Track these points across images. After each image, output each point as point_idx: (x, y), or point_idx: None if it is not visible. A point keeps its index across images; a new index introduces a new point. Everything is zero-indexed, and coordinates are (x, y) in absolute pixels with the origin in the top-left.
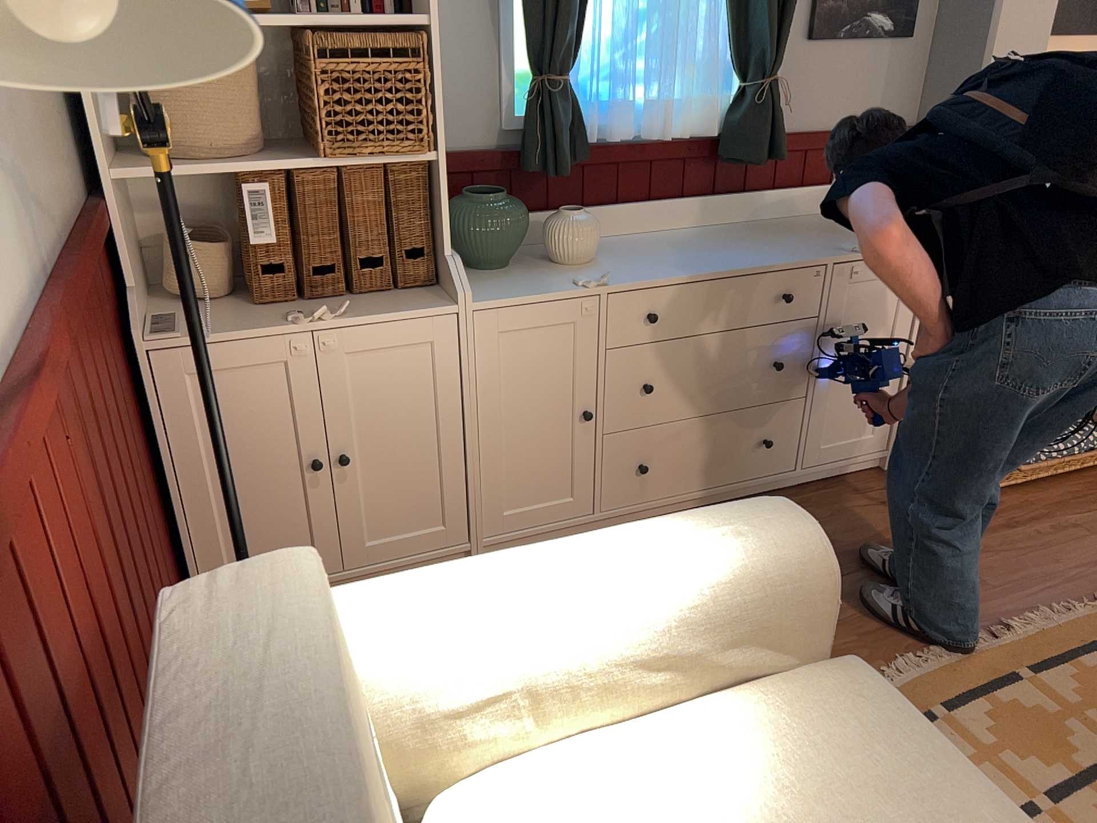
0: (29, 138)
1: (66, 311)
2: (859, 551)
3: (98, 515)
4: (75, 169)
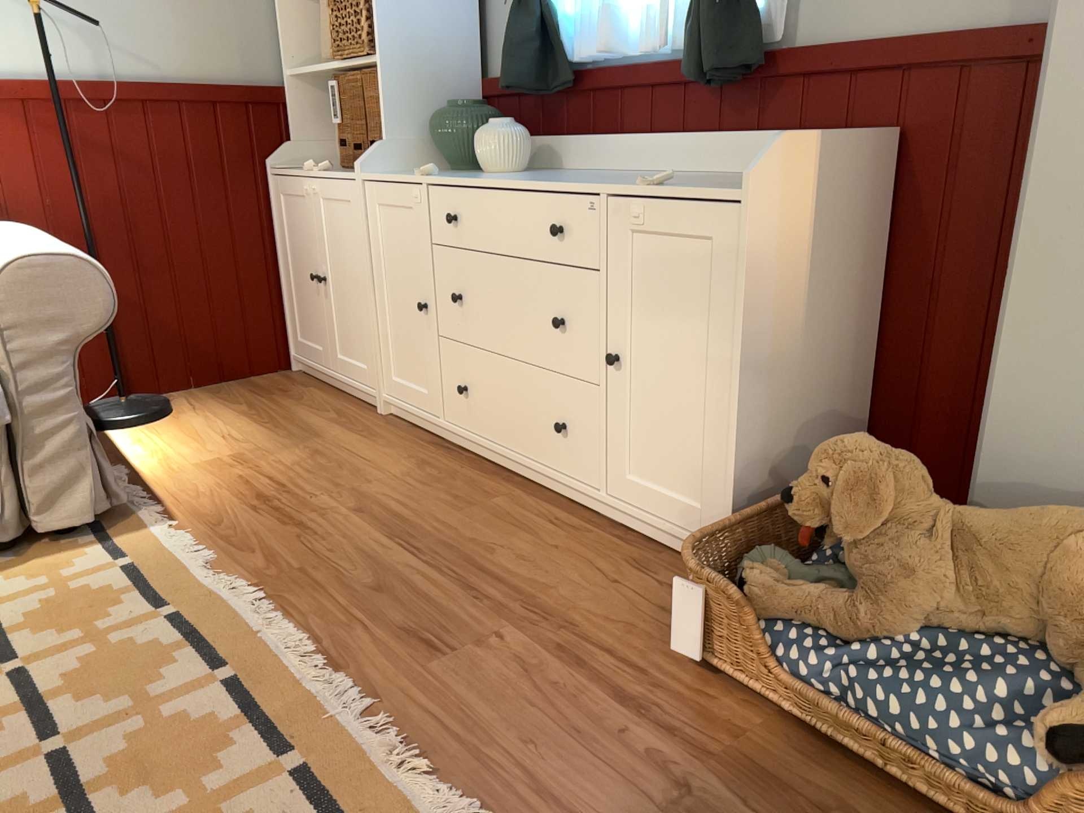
0: (157, 30)
1: (87, 94)
2: (477, 566)
3: (89, 194)
4: (267, 68)
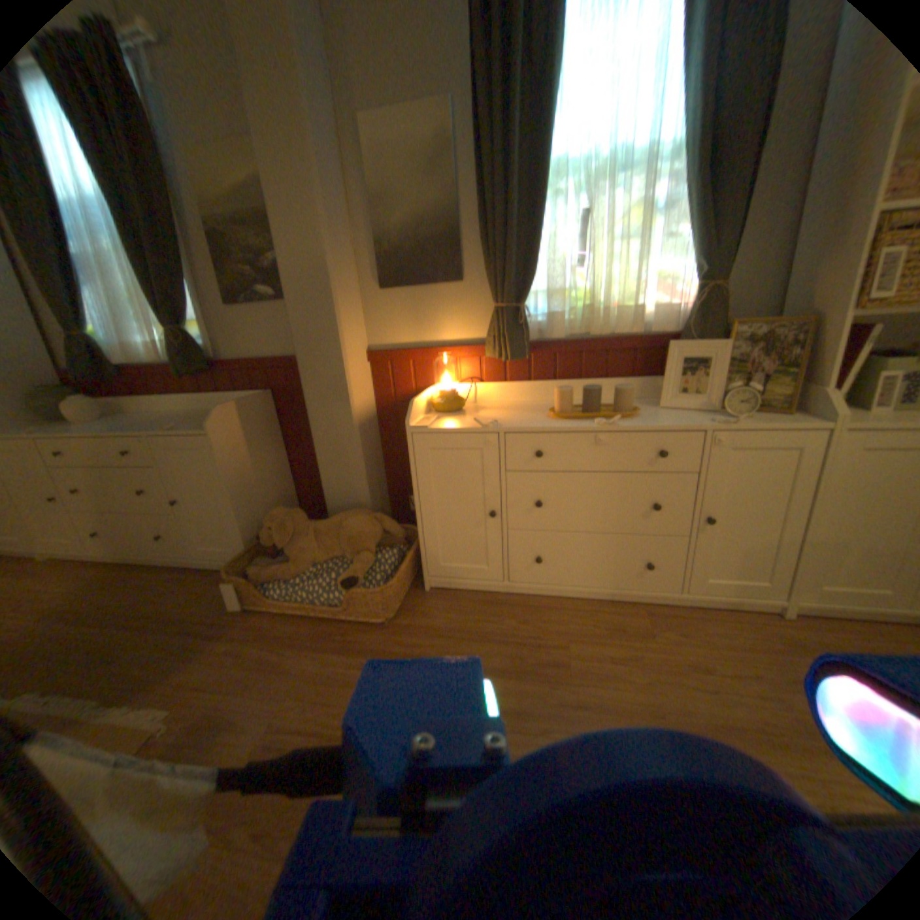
0: None
1: None
2: (128, 617)
3: None
4: None
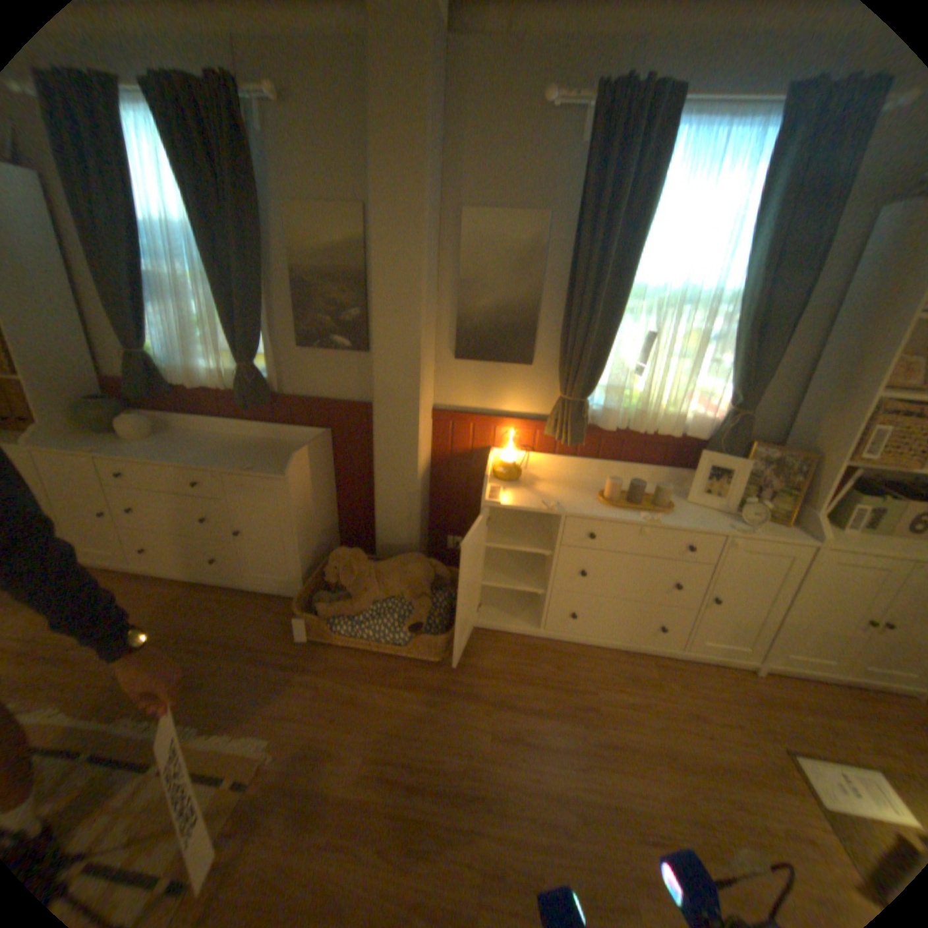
0: None
1: None
2: (192, 640)
3: None
4: None
